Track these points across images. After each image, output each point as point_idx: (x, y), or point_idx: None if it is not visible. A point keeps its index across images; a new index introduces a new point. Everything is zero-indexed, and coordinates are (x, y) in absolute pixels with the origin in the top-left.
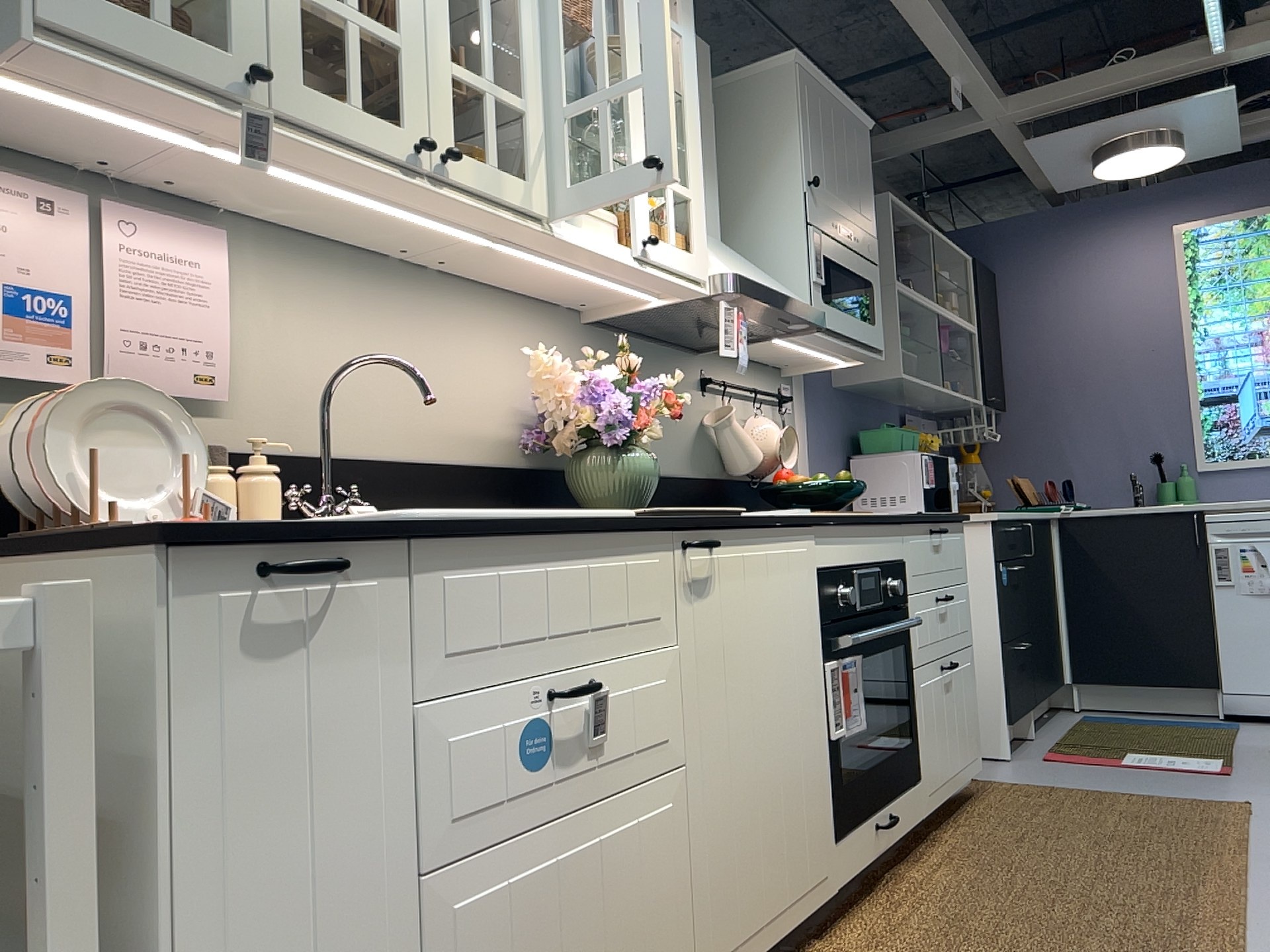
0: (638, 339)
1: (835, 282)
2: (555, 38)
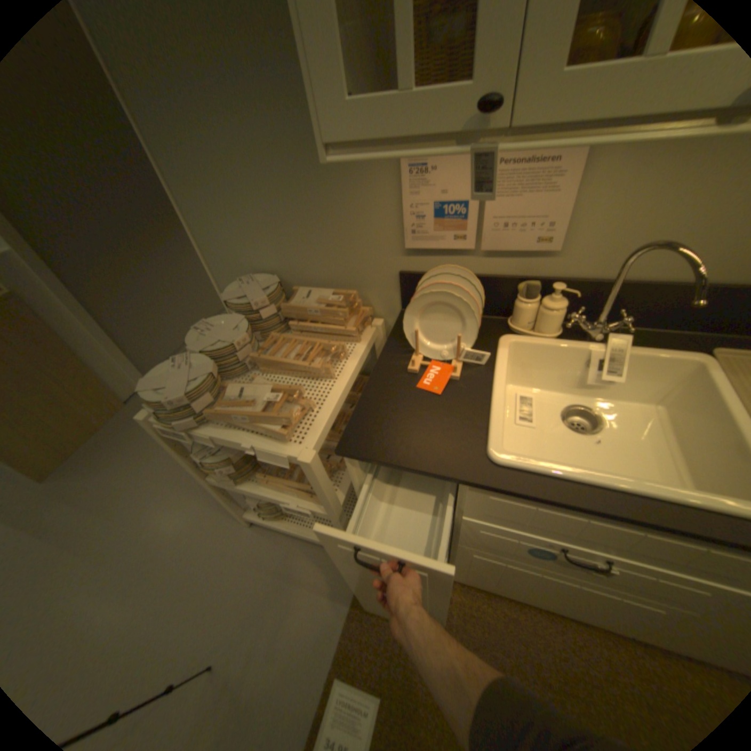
0: None
1: None
2: None
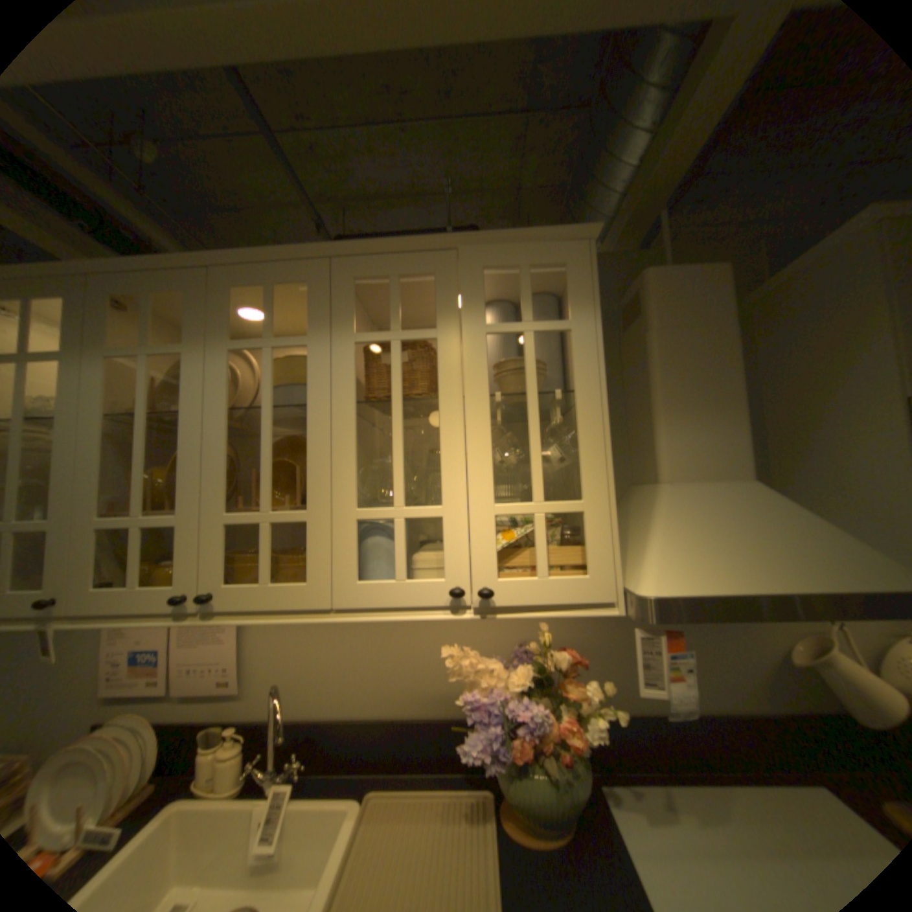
0: None
1: None
2: (350, 434)
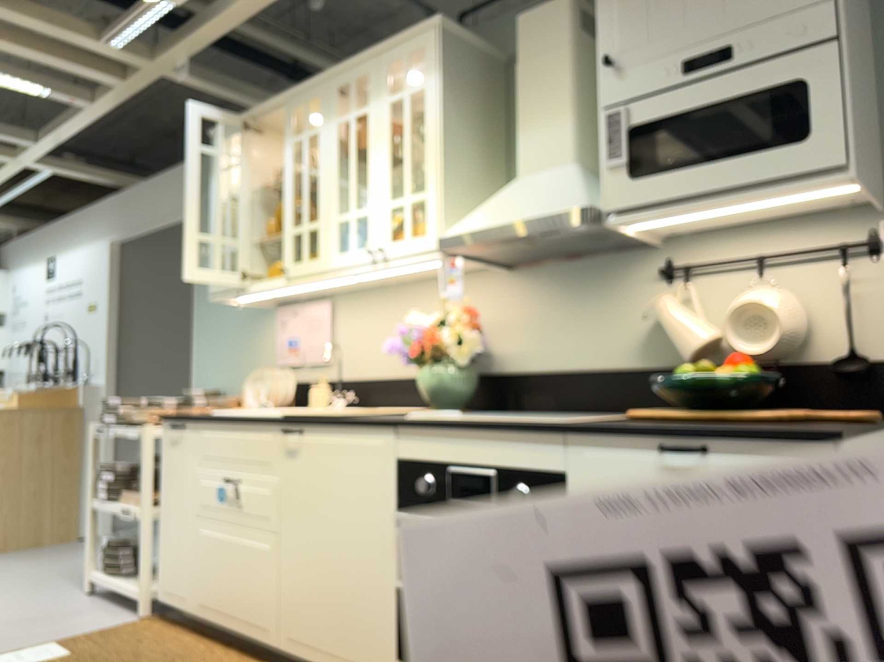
0: (565, 262)
1: (688, 132)
2: (334, 177)
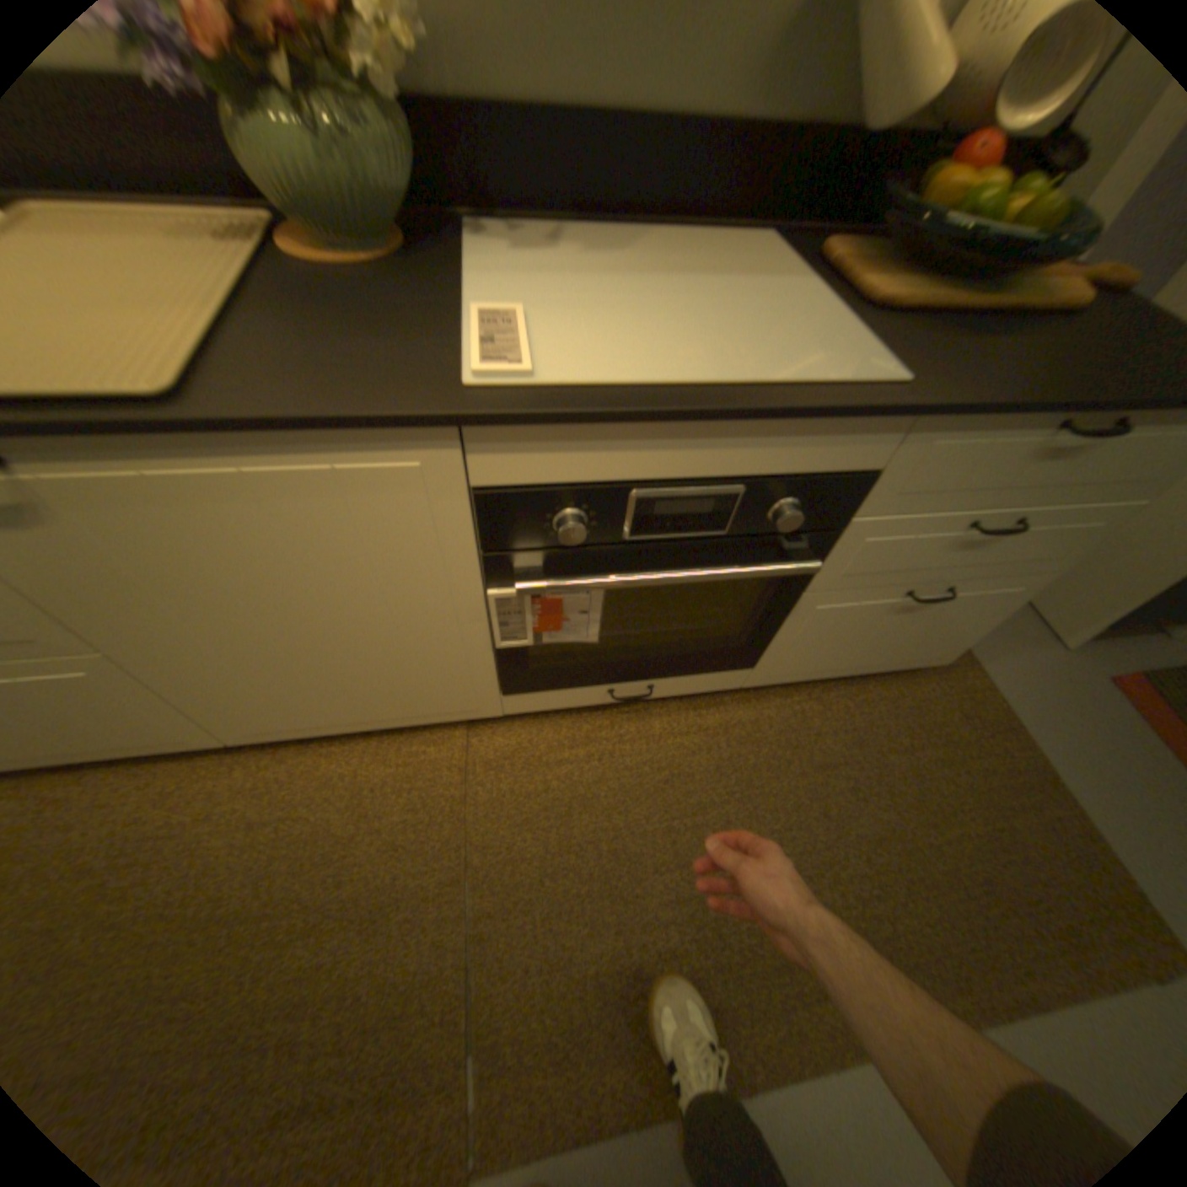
0: None
1: None
2: None
